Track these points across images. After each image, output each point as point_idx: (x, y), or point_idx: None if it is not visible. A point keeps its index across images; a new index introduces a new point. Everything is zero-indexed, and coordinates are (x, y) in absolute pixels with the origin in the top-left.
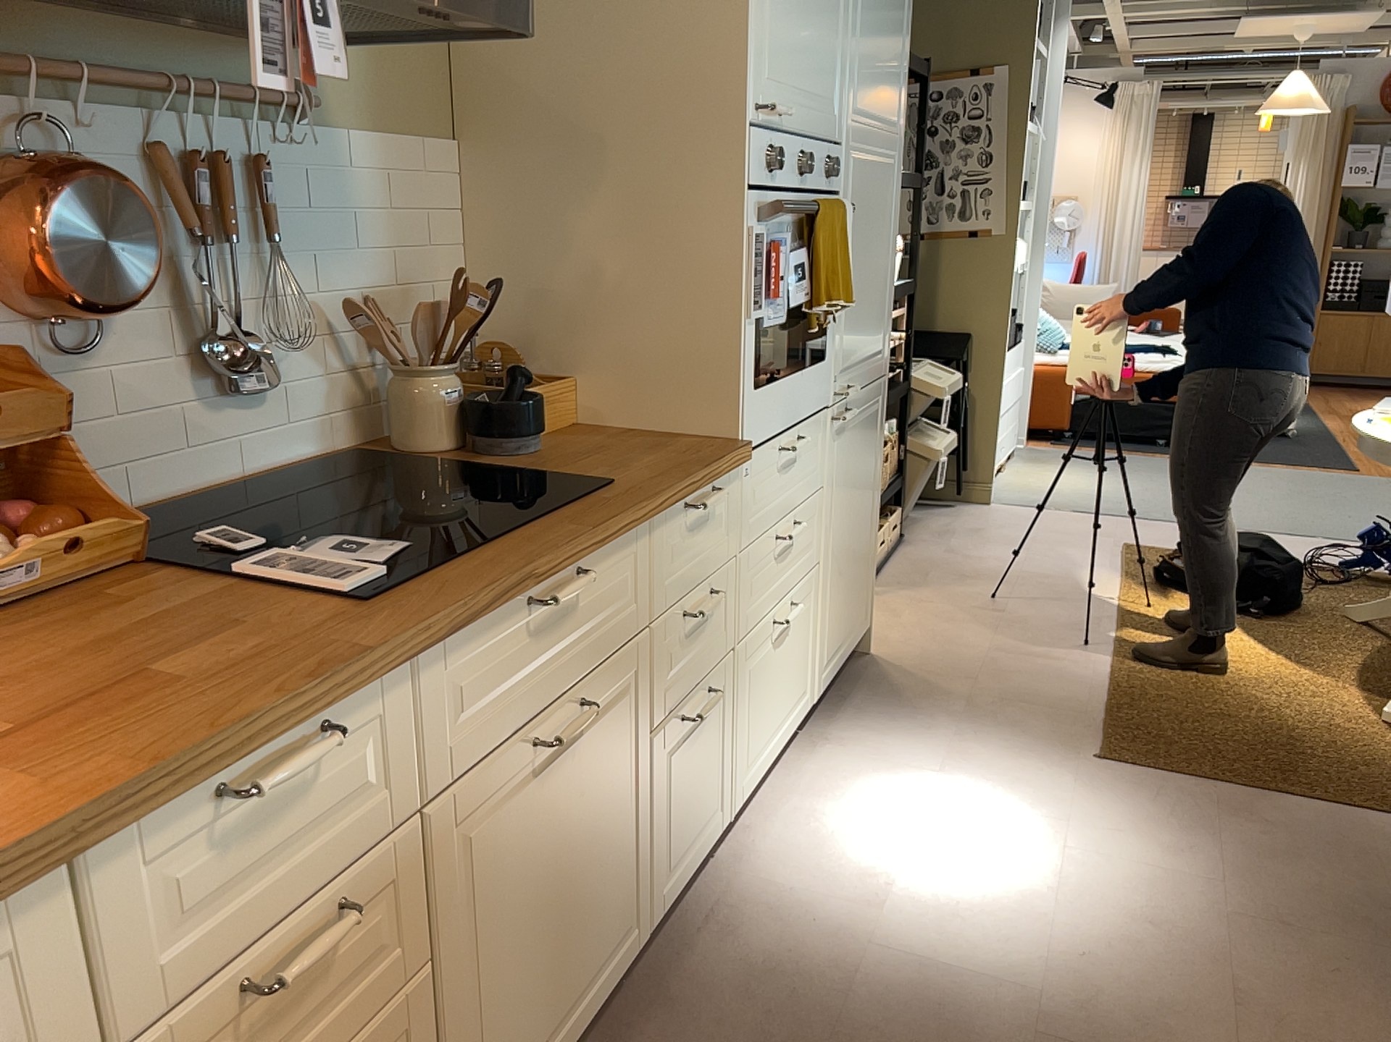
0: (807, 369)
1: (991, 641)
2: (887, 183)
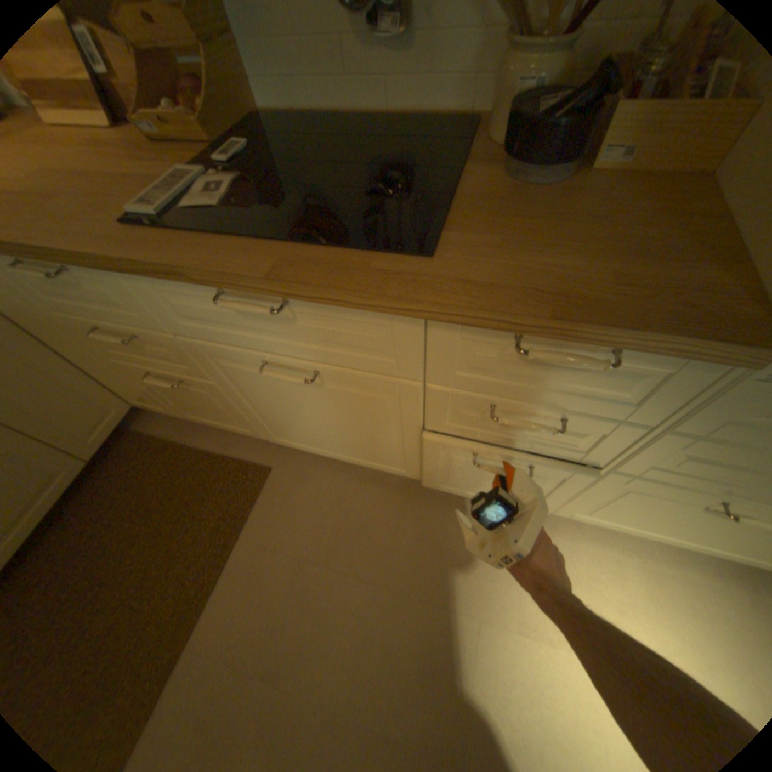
0: None
1: None
2: None
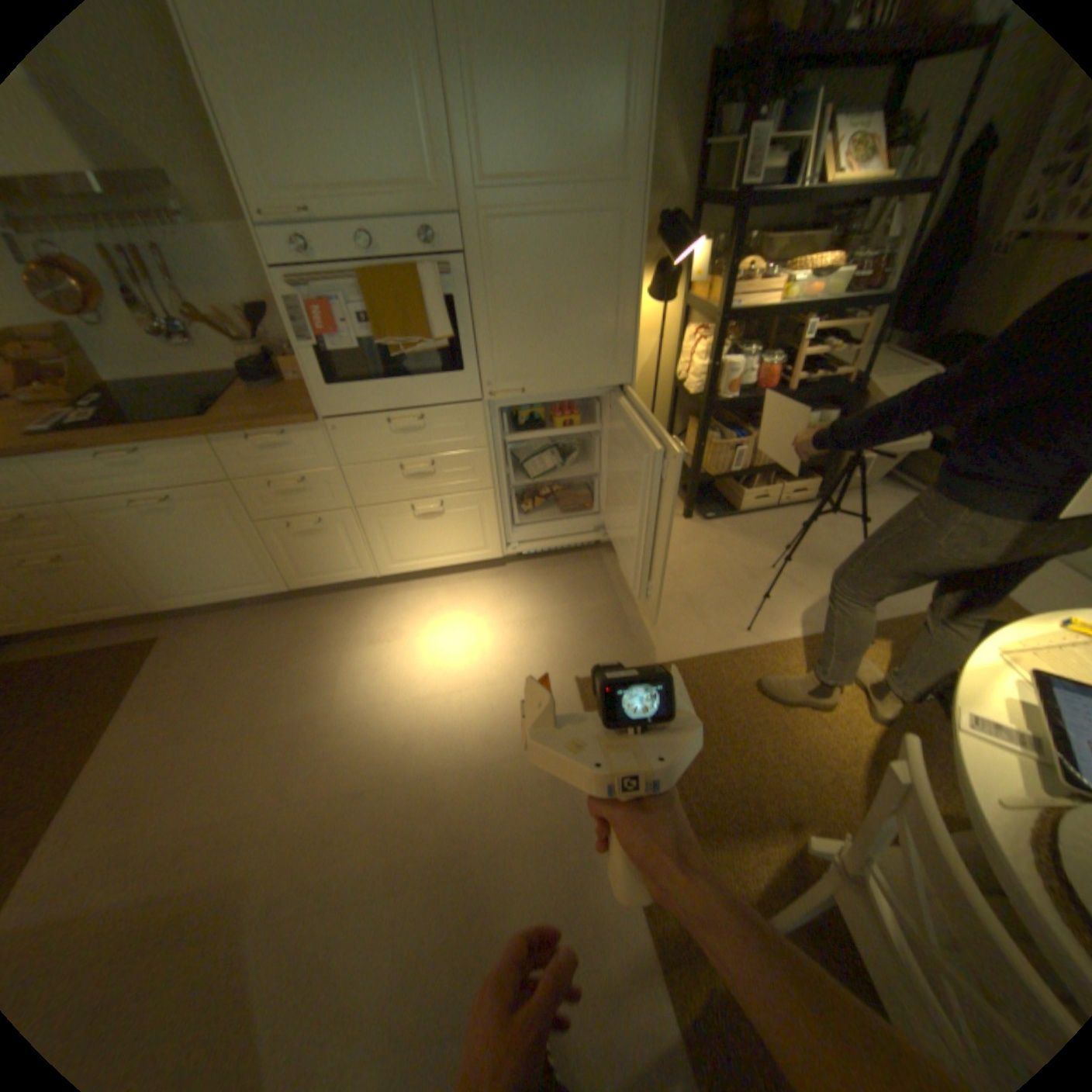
0: (423, 377)
1: (695, 591)
2: (591, 230)
